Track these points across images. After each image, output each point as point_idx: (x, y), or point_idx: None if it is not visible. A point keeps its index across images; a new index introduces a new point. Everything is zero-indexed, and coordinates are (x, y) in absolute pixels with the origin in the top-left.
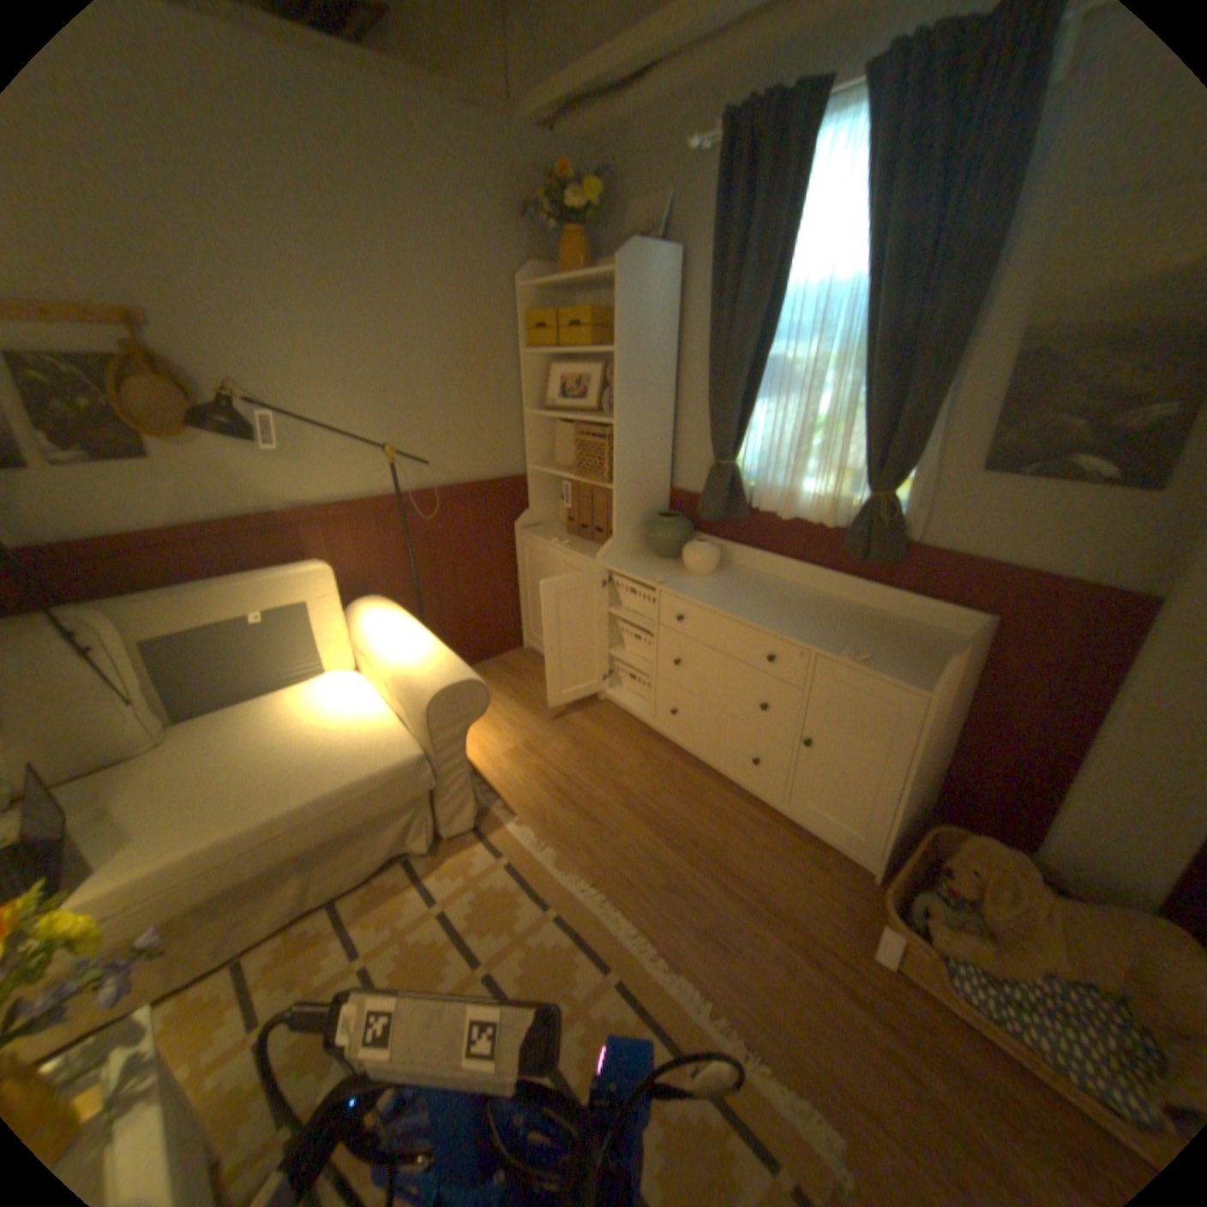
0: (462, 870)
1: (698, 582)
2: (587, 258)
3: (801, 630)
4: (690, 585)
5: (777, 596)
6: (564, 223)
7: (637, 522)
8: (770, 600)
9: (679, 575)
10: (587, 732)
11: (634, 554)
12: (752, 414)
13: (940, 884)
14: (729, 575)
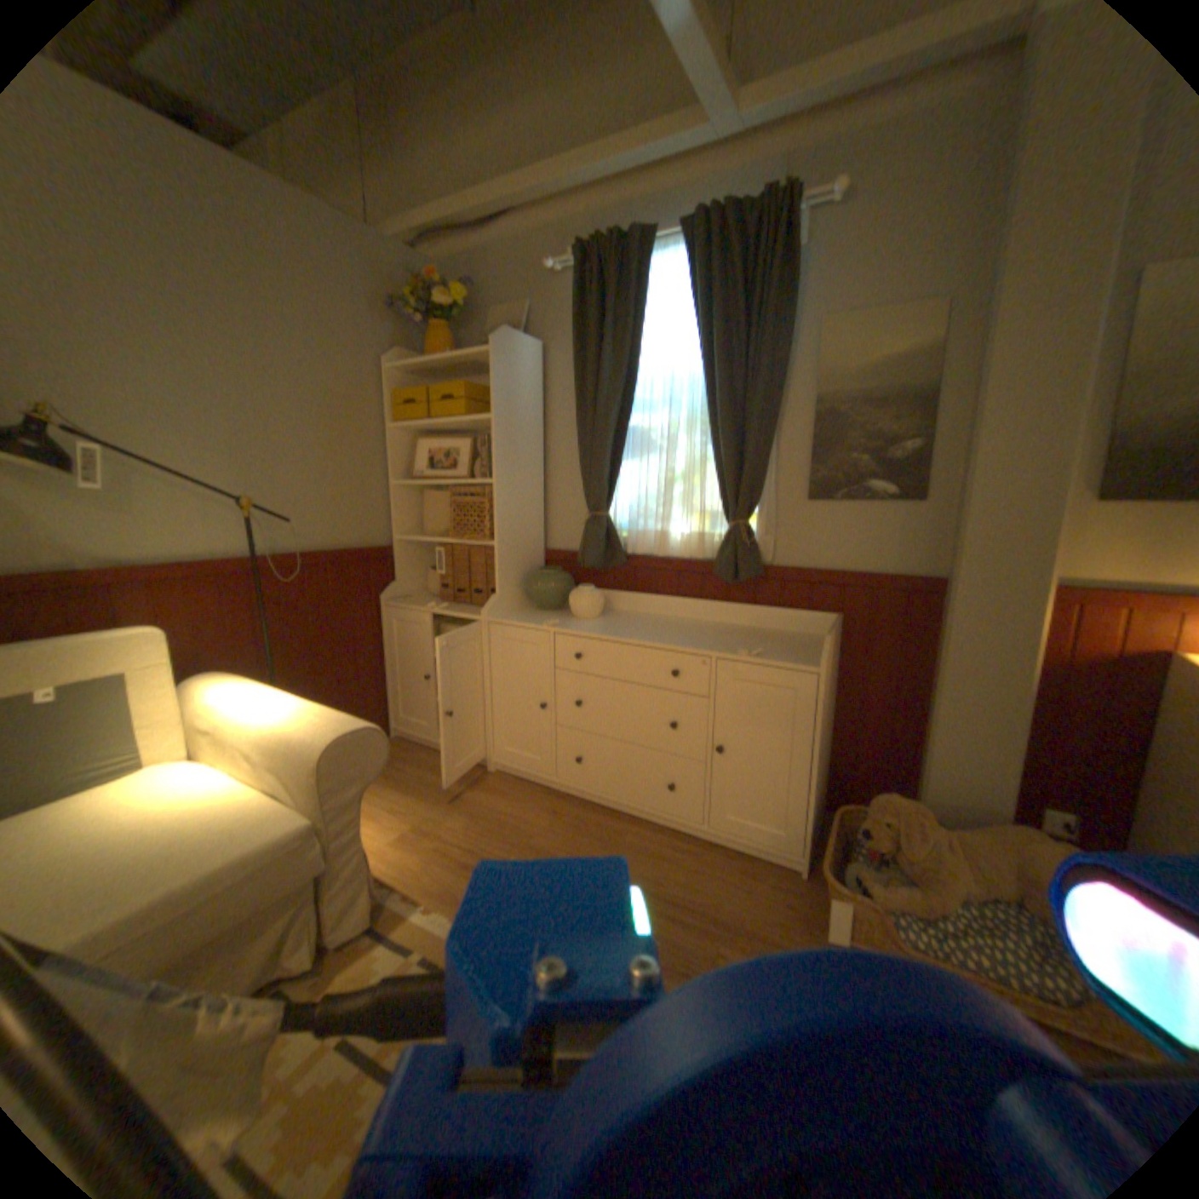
0: (361, 981)
1: (588, 622)
2: (452, 347)
3: (695, 642)
4: (583, 624)
5: (663, 625)
6: (425, 321)
7: (518, 578)
8: (659, 627)
9: (568, 619)
10: (484, 804)
11: (517, 609)
12: (618, 472)
13: (856, 858)
14: (614, 616)
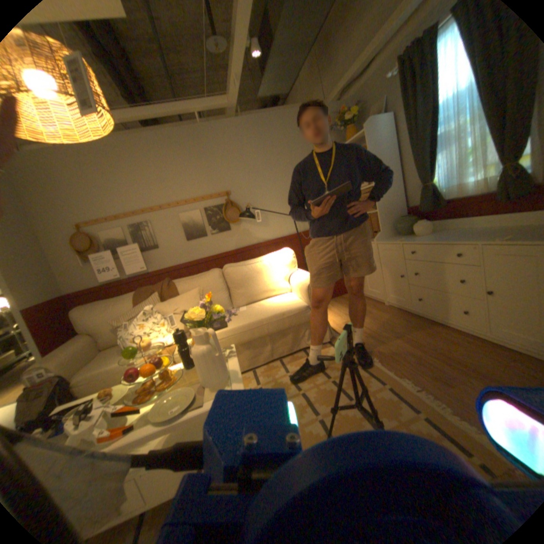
0: (325, 353)
1: (422, 237)
2: (356, 133)
3: (474, 238)
4: (418, 238)
5: (465, 232)
6: (347, 126)
7: (392, 223)
8: (460, 234)
9: (413, 237)
10: (380, 315)
11: (392, 236)
12: (436, 159)
13: None
14: (440, 232)
